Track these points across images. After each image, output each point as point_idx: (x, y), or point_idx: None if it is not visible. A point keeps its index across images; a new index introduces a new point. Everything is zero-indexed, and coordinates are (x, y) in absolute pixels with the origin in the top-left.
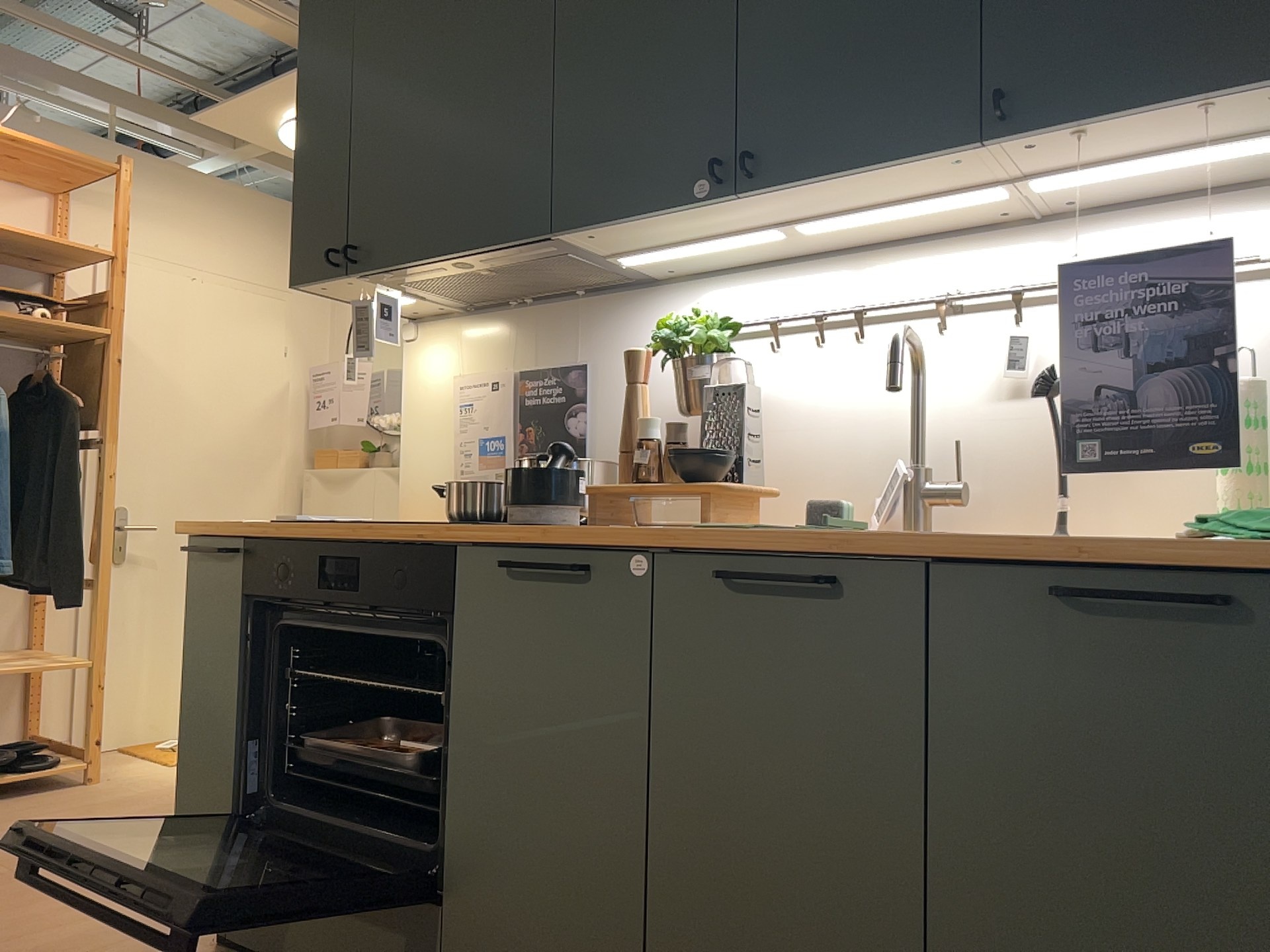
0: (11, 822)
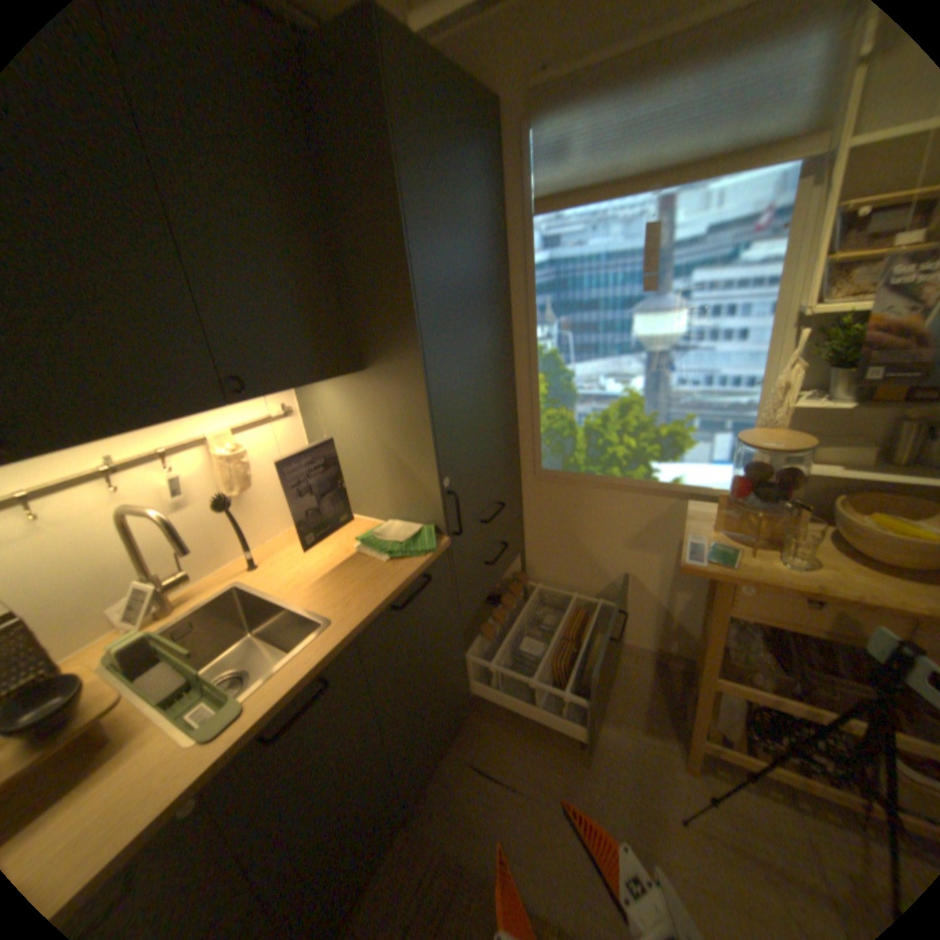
0: None
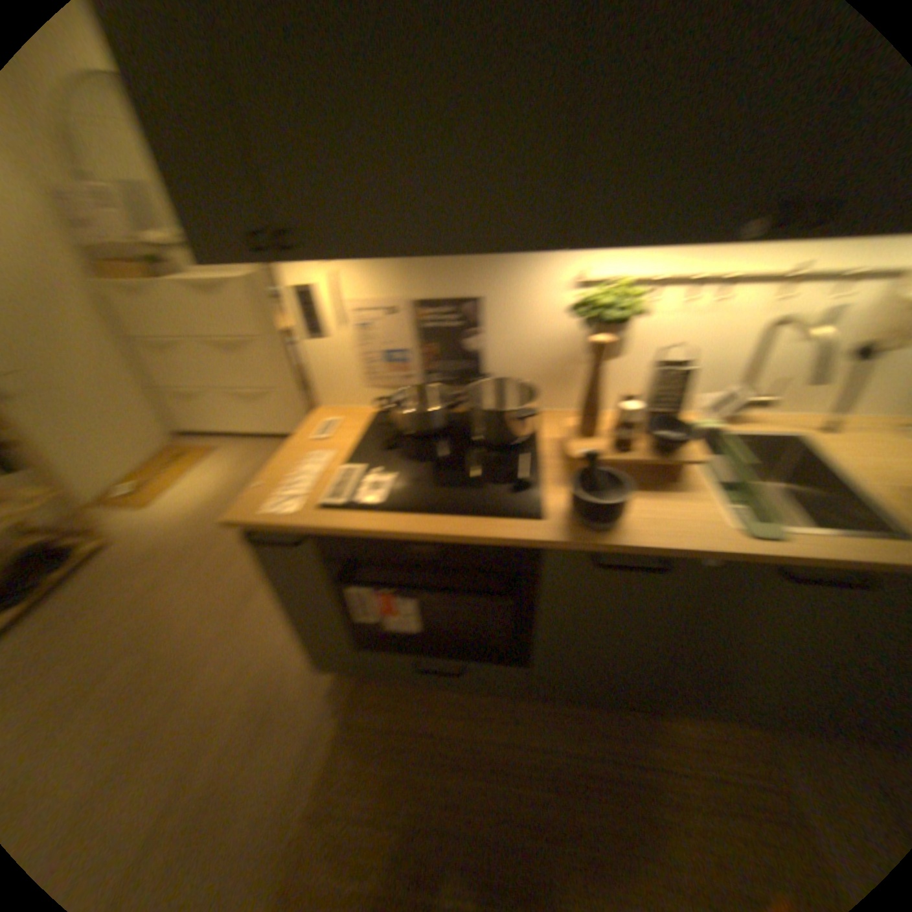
0: (103, 603)
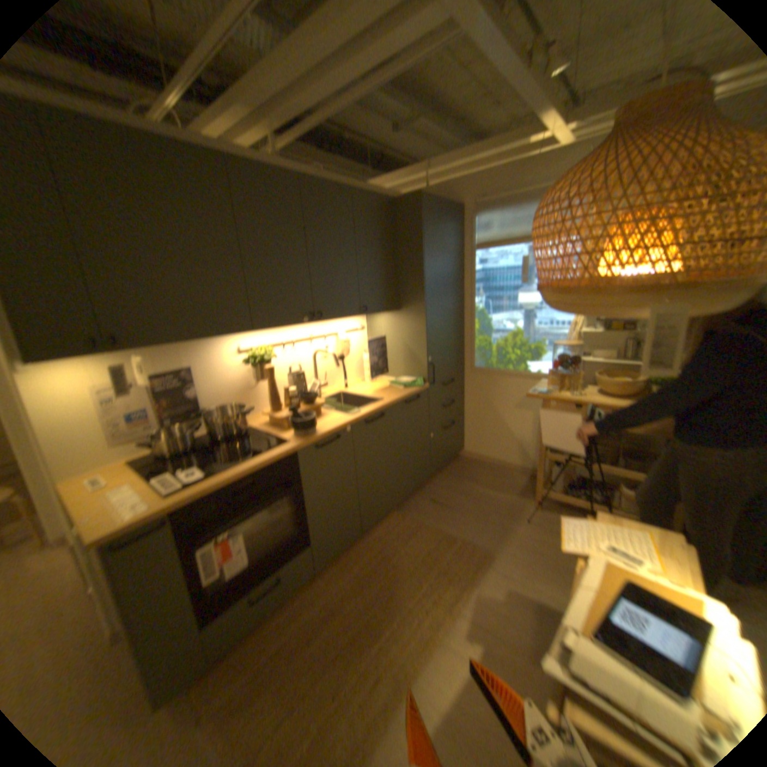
0: None
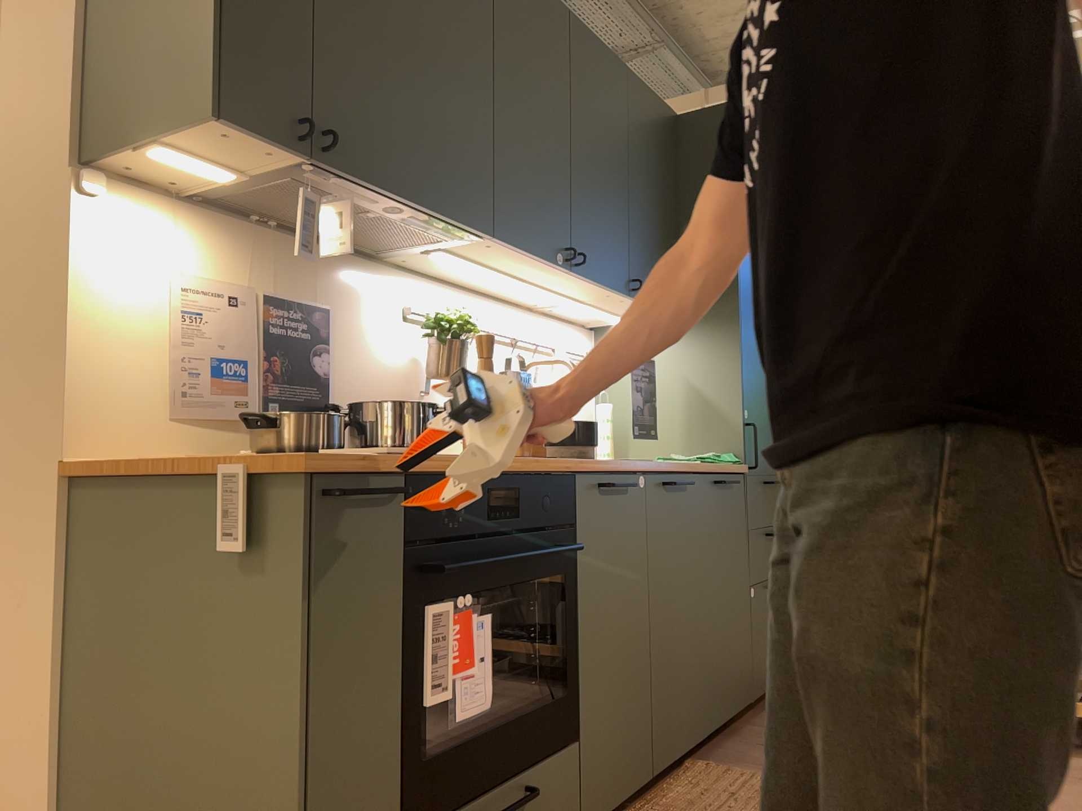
0: None
